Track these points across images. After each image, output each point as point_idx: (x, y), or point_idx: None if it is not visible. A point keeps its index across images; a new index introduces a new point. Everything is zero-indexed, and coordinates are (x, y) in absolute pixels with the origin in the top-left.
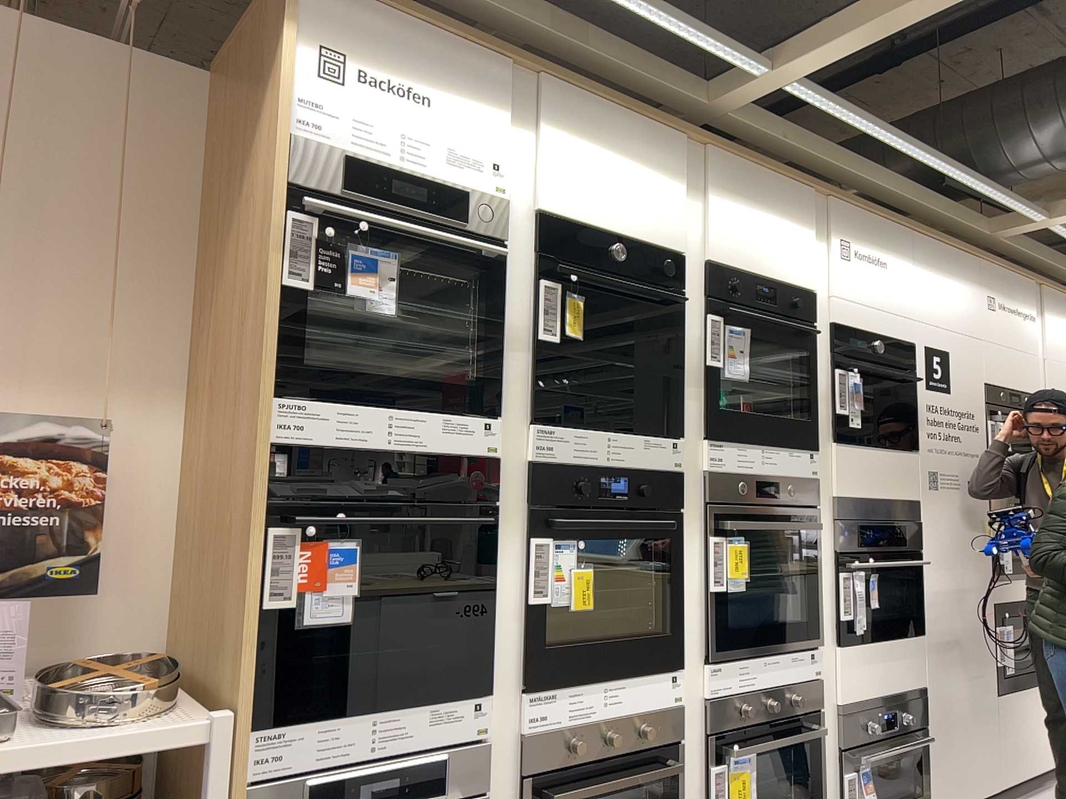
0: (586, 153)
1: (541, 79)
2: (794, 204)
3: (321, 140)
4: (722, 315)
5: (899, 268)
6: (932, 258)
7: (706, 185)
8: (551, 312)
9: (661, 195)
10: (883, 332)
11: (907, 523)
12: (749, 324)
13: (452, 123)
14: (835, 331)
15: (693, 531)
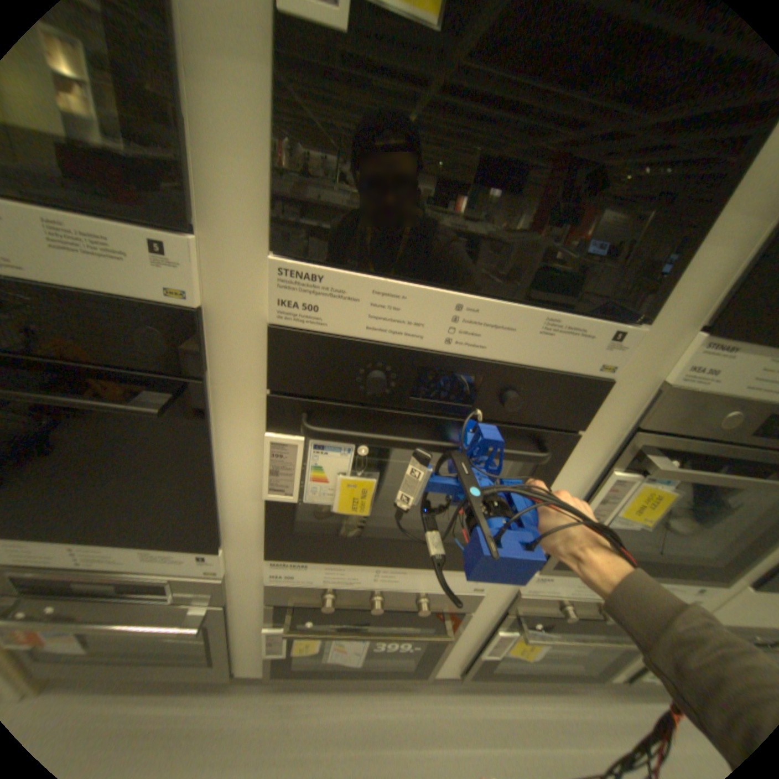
0: None
1: None
2: None
3: None
4: None
5: None
6: None
7: None
8: None
9: None
10: None
11: None
12: None
13: None
14: None
15: (591, 457)
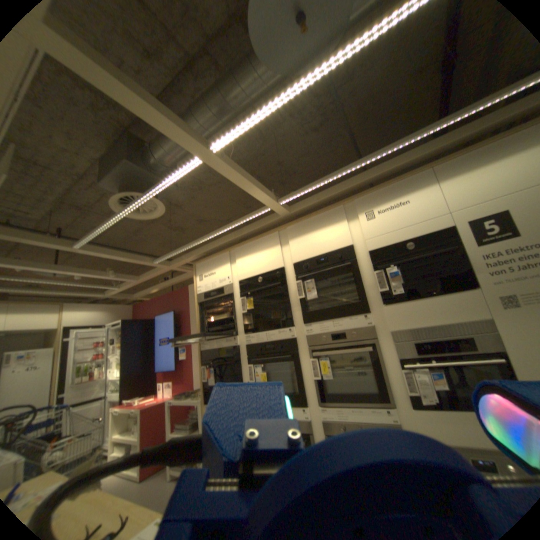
0: (246, 258)
1: (235, 248)
2: (330, 216)
3: (200, 291)
4: (302, 277)
5: (423, 192)
6: (463, 164)
7: (287, 239)
8: (243, 304)
9: (270, 254)
10: (415, 234)
11: (476, 335)
12: (314, 275)
13: (218, 273)
14: (373, 252)
15: (305, 357)
